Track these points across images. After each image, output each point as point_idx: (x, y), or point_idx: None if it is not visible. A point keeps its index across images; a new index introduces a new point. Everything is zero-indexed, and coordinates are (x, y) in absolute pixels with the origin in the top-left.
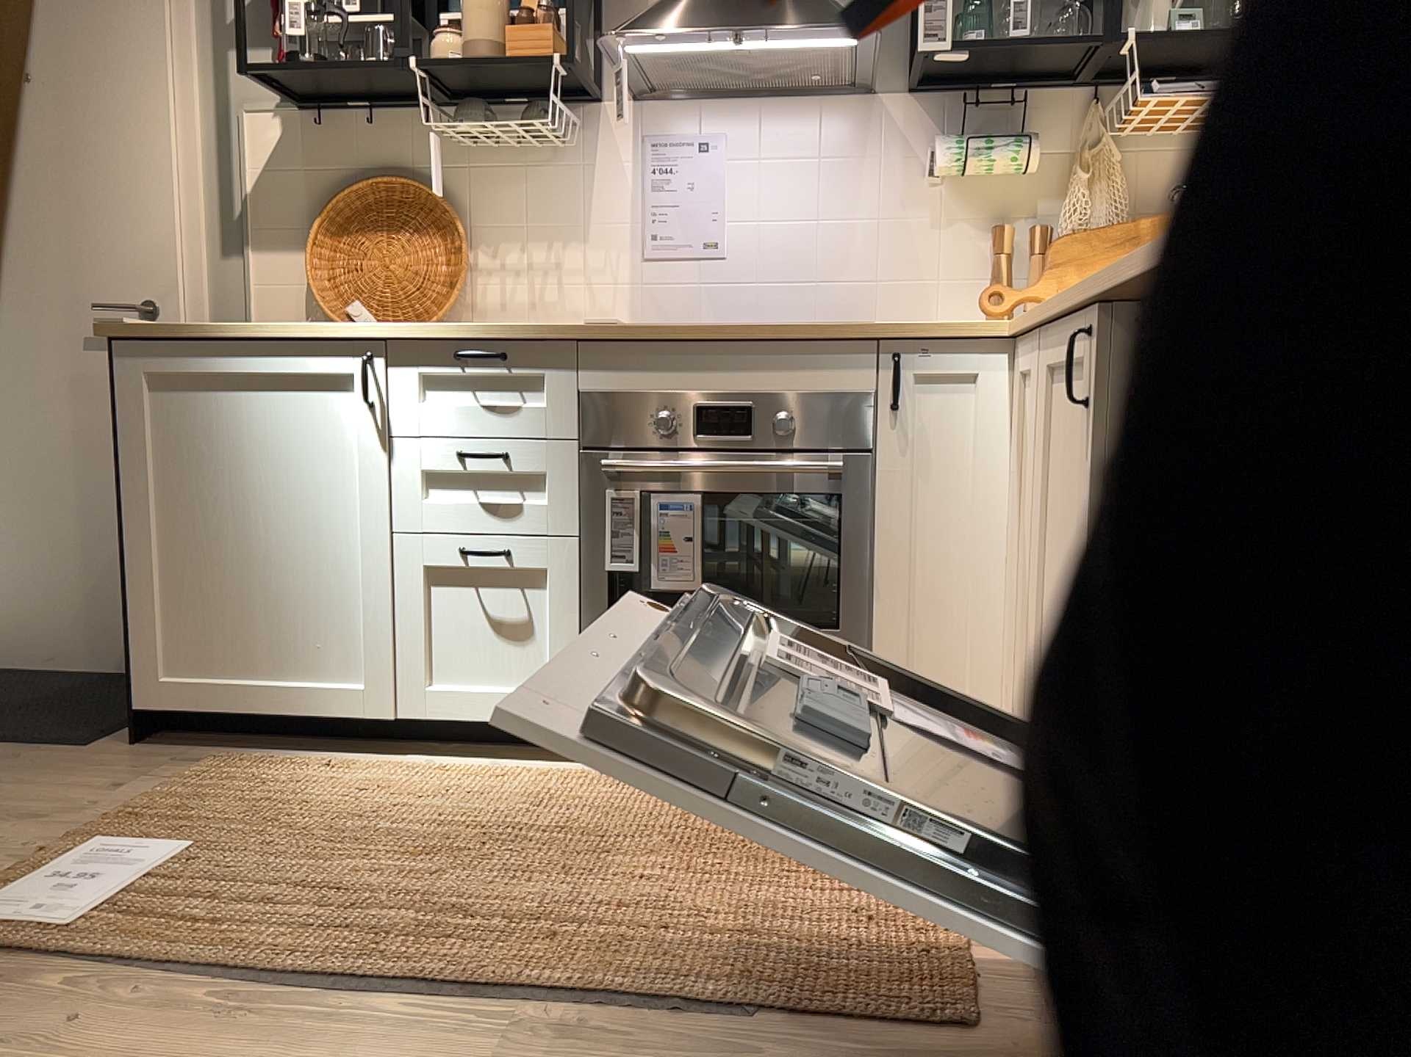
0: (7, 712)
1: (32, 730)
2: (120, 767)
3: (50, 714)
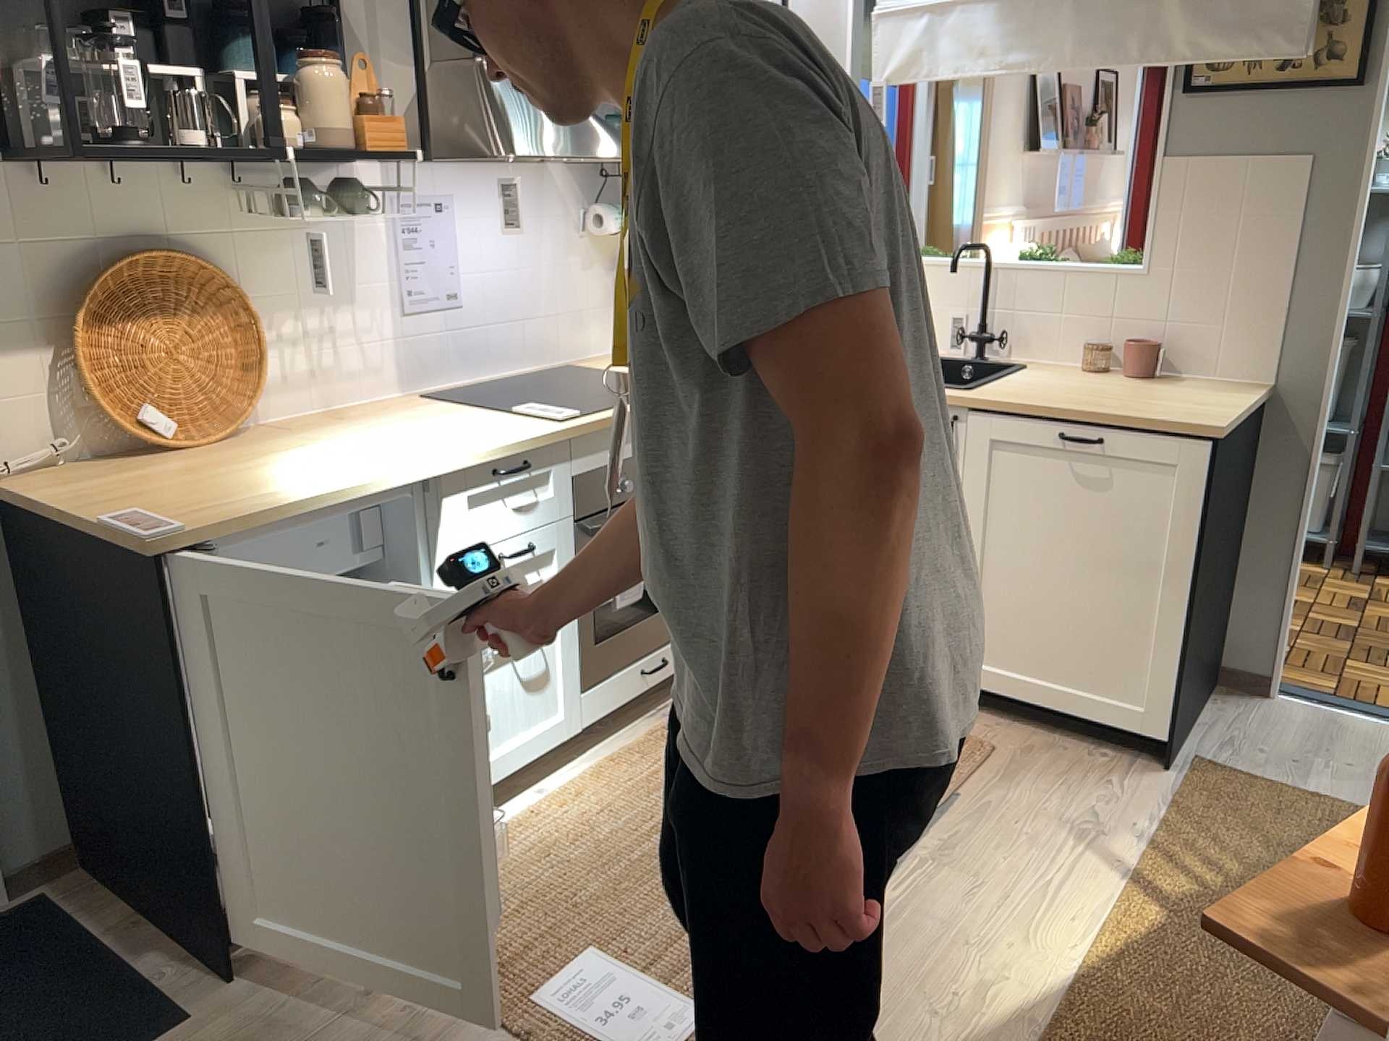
0: None
1: None
2: (299, 993)
3: None
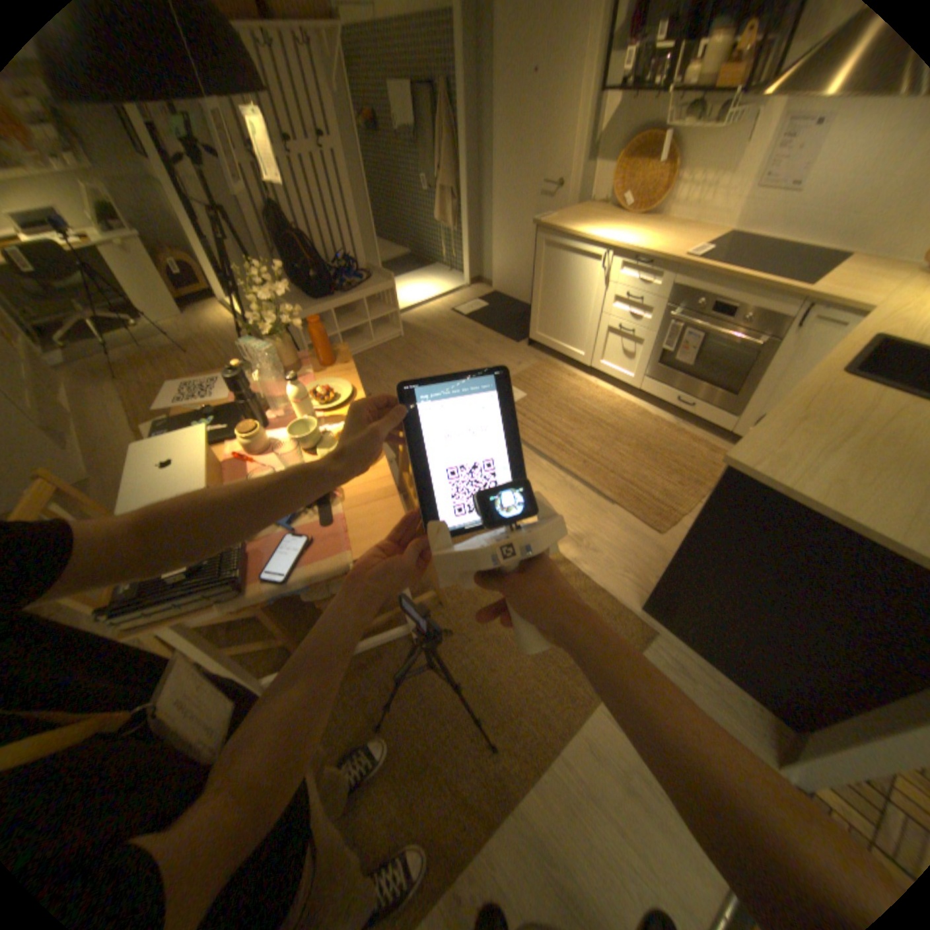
0: (504, 320)
1: (508, 331)
2: (522, 355)
3: (513, 325)
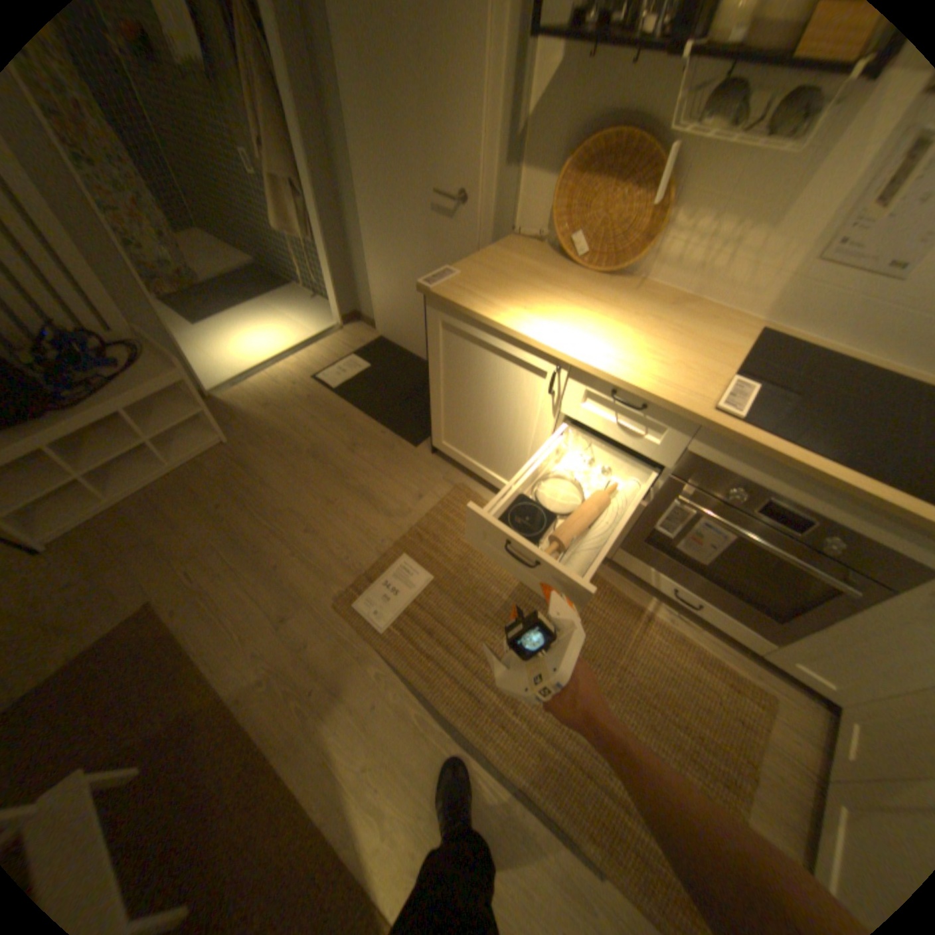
0: (396, 399)
1: (401, 422)
2: (424, 475)
3: (409, 407)
